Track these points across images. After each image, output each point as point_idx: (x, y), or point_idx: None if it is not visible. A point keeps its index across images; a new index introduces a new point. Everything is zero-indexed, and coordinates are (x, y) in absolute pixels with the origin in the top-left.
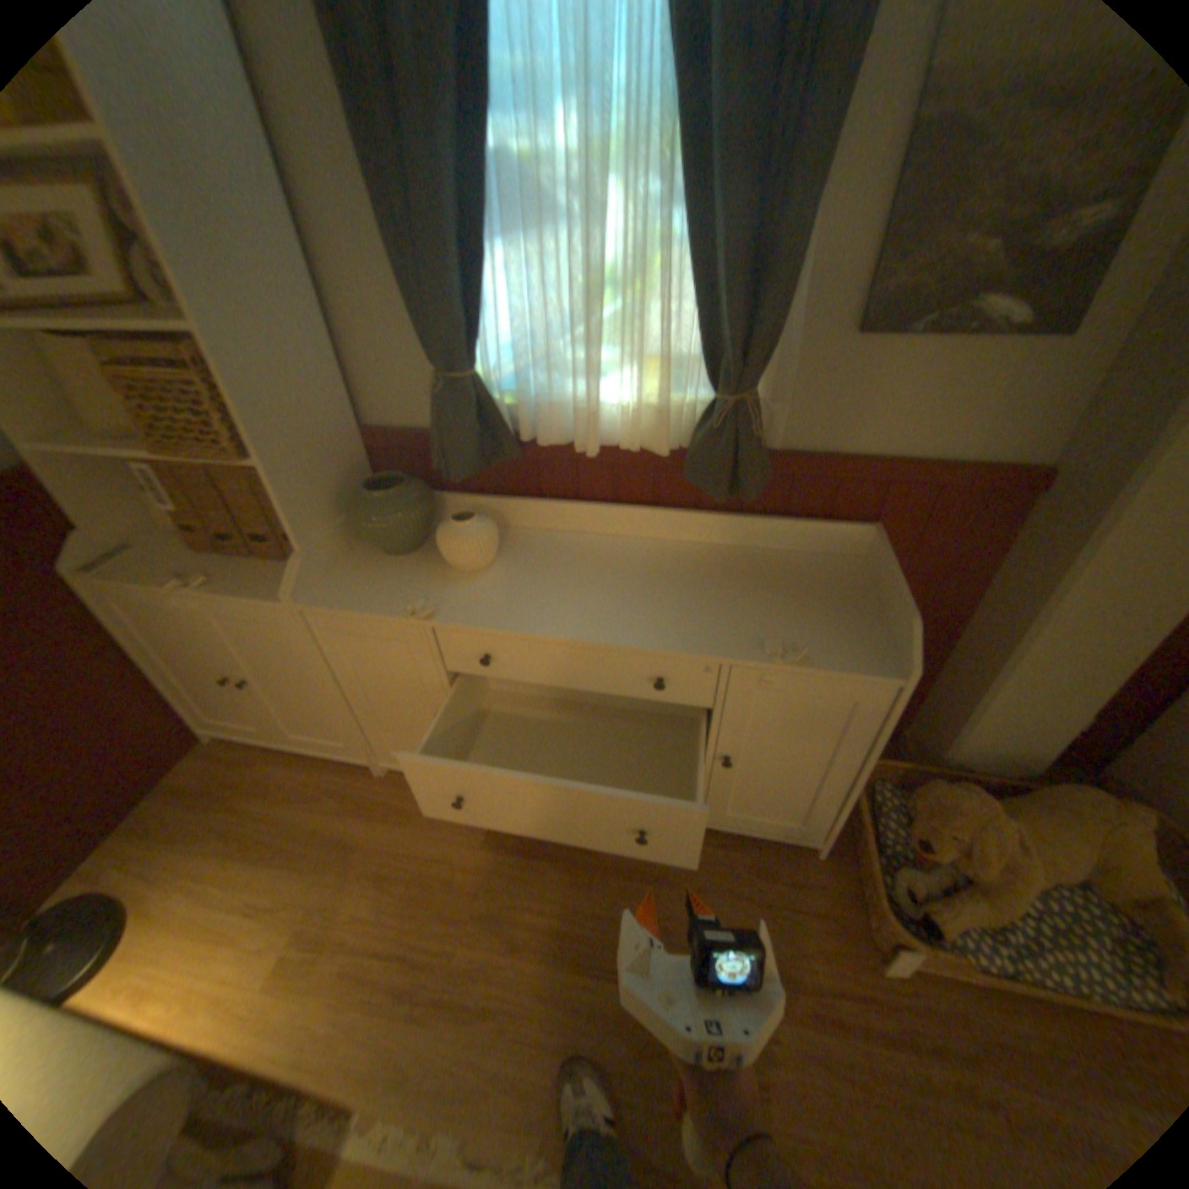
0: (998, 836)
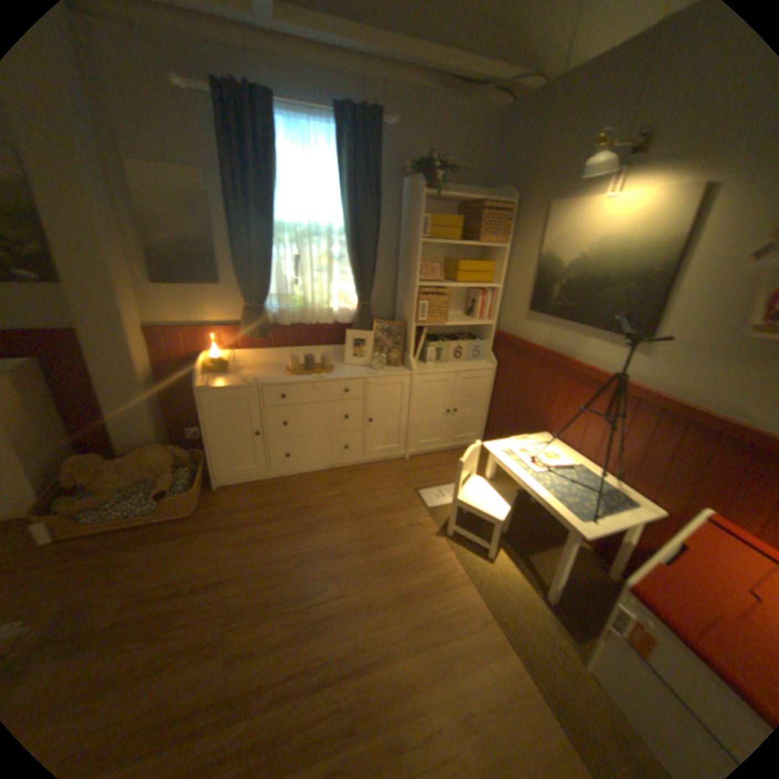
0: (86, 469)
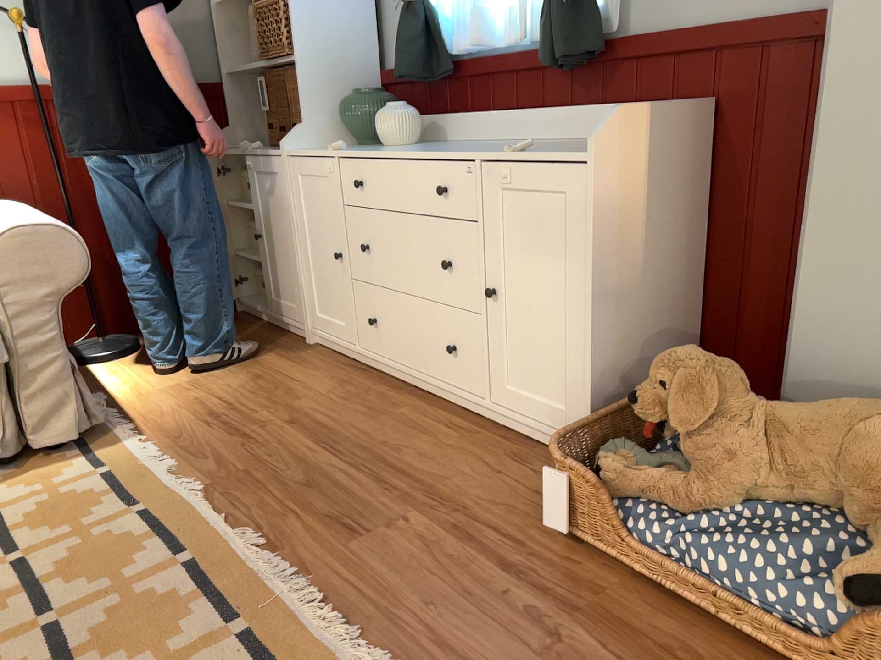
0: (705, 387)
